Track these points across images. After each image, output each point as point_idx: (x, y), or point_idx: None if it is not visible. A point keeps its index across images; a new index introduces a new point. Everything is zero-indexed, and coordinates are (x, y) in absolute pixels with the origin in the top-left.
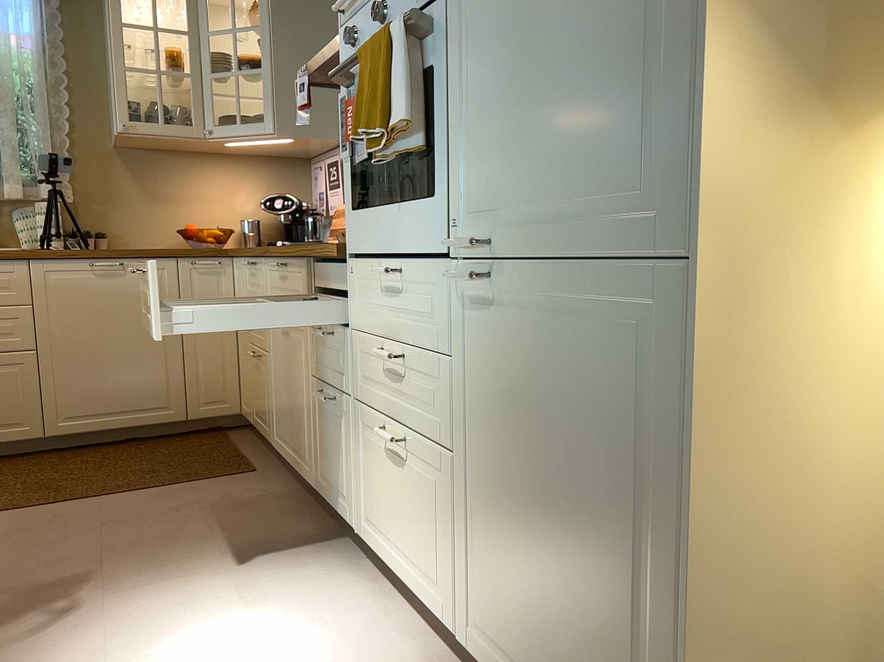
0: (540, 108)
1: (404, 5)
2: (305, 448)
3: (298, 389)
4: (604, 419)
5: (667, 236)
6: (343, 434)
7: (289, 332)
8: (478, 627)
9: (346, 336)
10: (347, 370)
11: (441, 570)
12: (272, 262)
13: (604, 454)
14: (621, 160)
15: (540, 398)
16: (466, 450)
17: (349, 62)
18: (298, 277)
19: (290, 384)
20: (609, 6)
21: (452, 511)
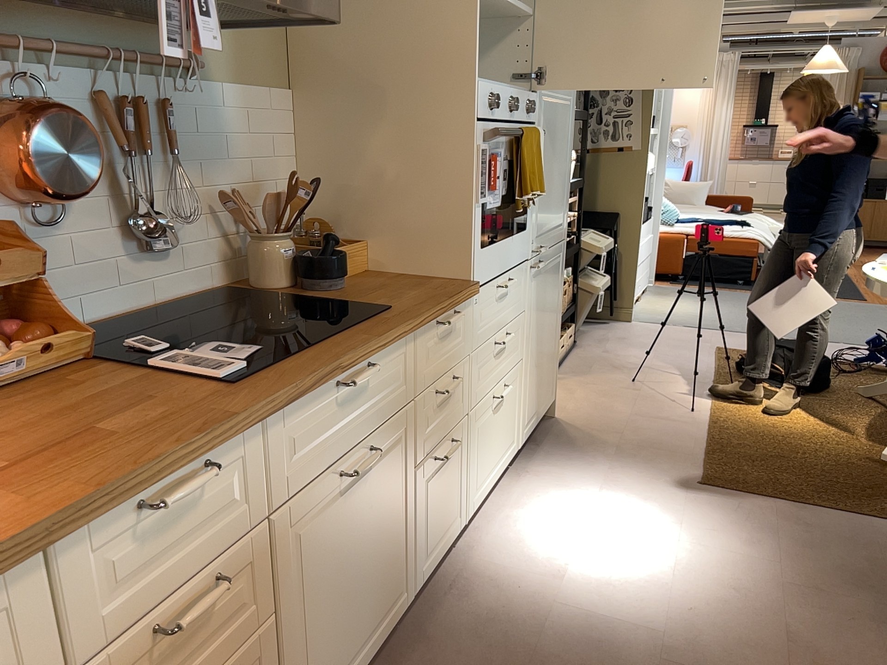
0: (551, 193)
1: (520, 112)
2: (397, 580)
3: (387, 523)
4: (554, 292)
5: (563, 233)
6: (456, 461)
7: (362, 472)
8: (525, 425)
9: (465, 365)
10: (464, 395)
11: (514, 428)
12: (310, 398)
13: (553, 303)
14: (560, 213)
15: (545, 300)
16: (527, 349)
17: (515, 134)
18: (395, 365)
19: (364, 549)
20: (562, 166)
21: (519, 389)
